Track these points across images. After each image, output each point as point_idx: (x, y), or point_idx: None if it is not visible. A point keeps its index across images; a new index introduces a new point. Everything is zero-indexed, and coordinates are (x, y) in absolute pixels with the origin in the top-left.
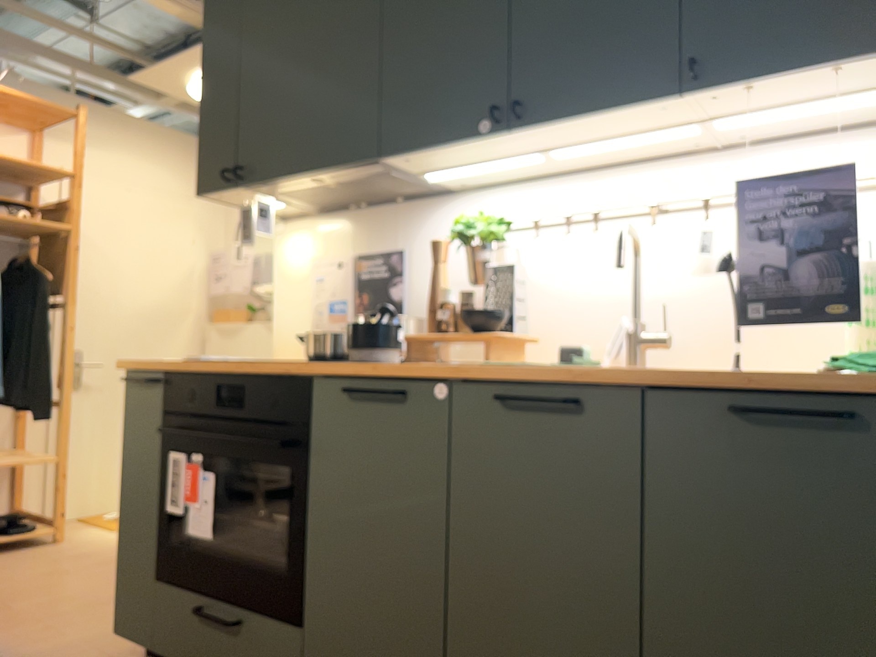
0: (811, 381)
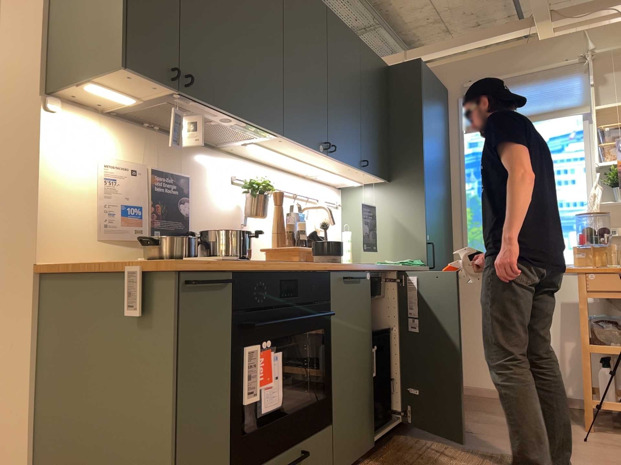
0: (414, 268)
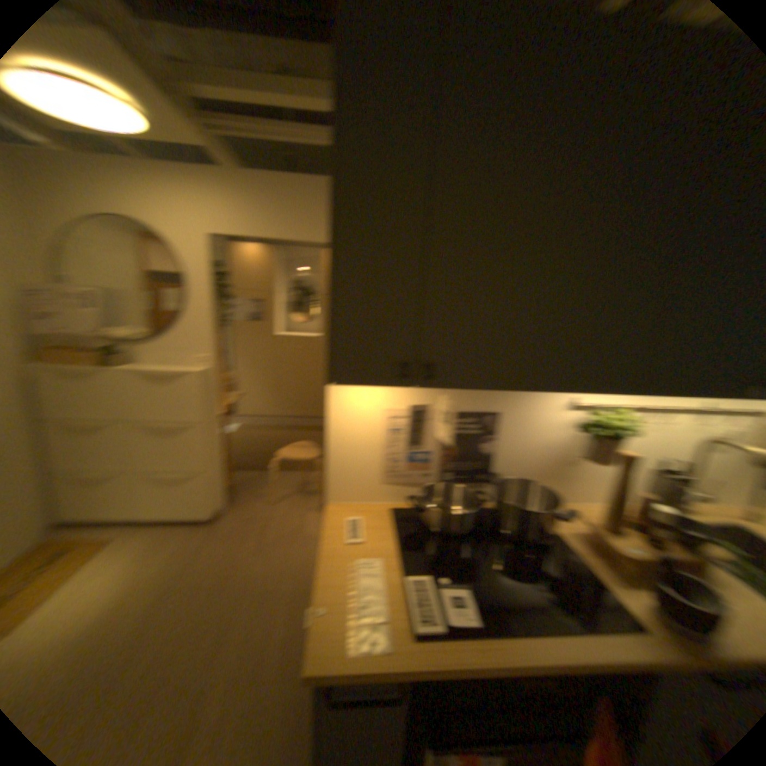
0: None
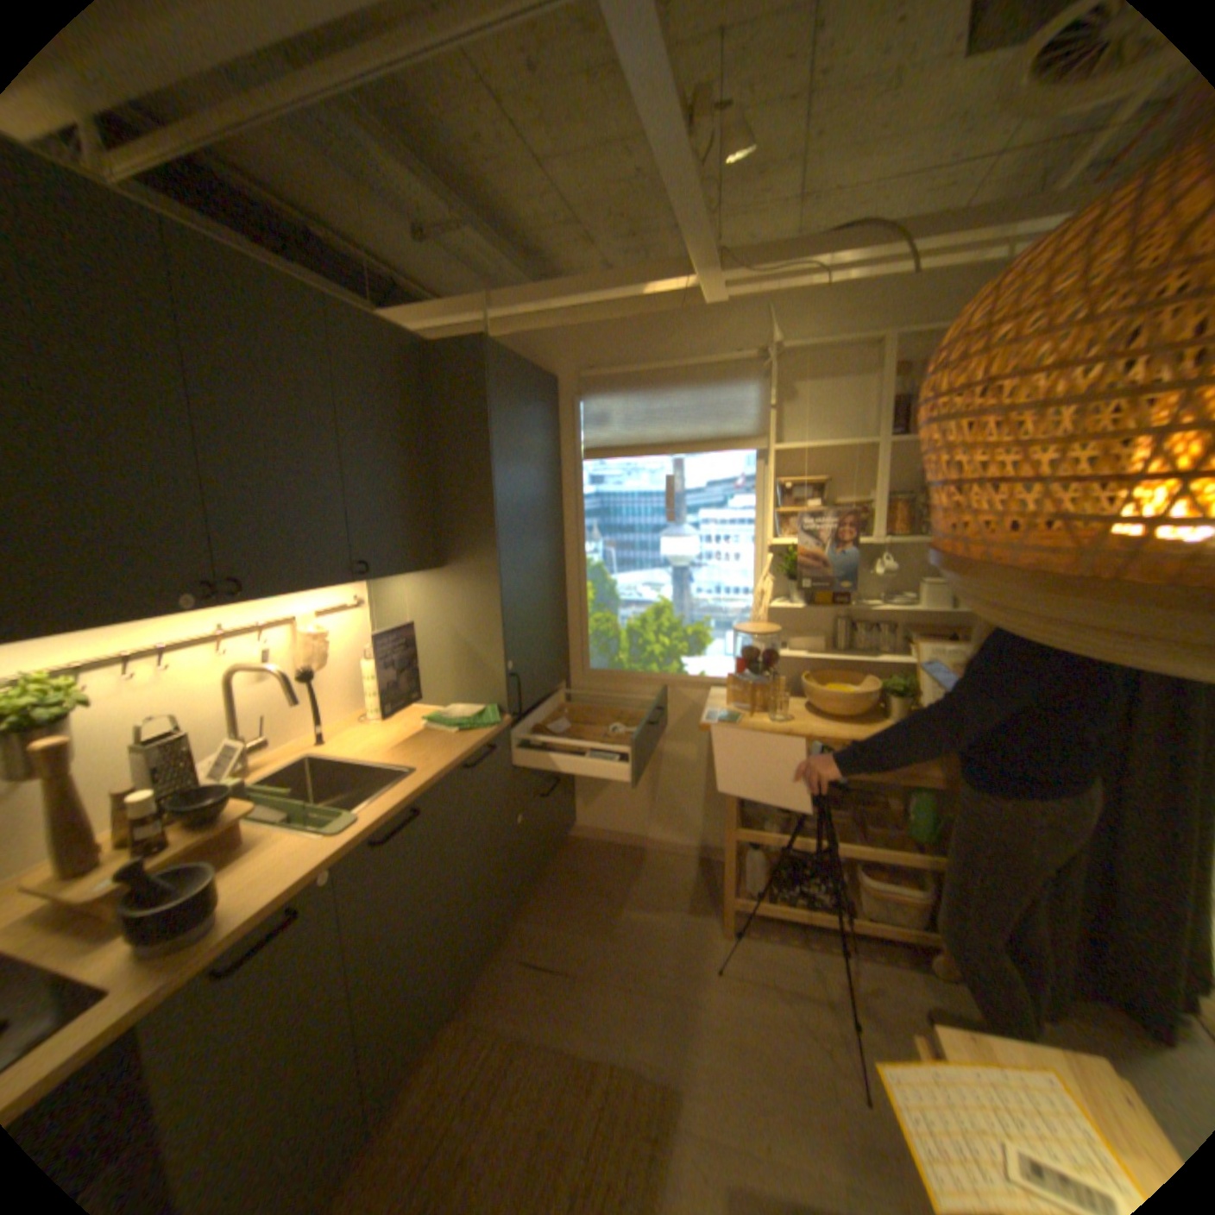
0: (475, 741)
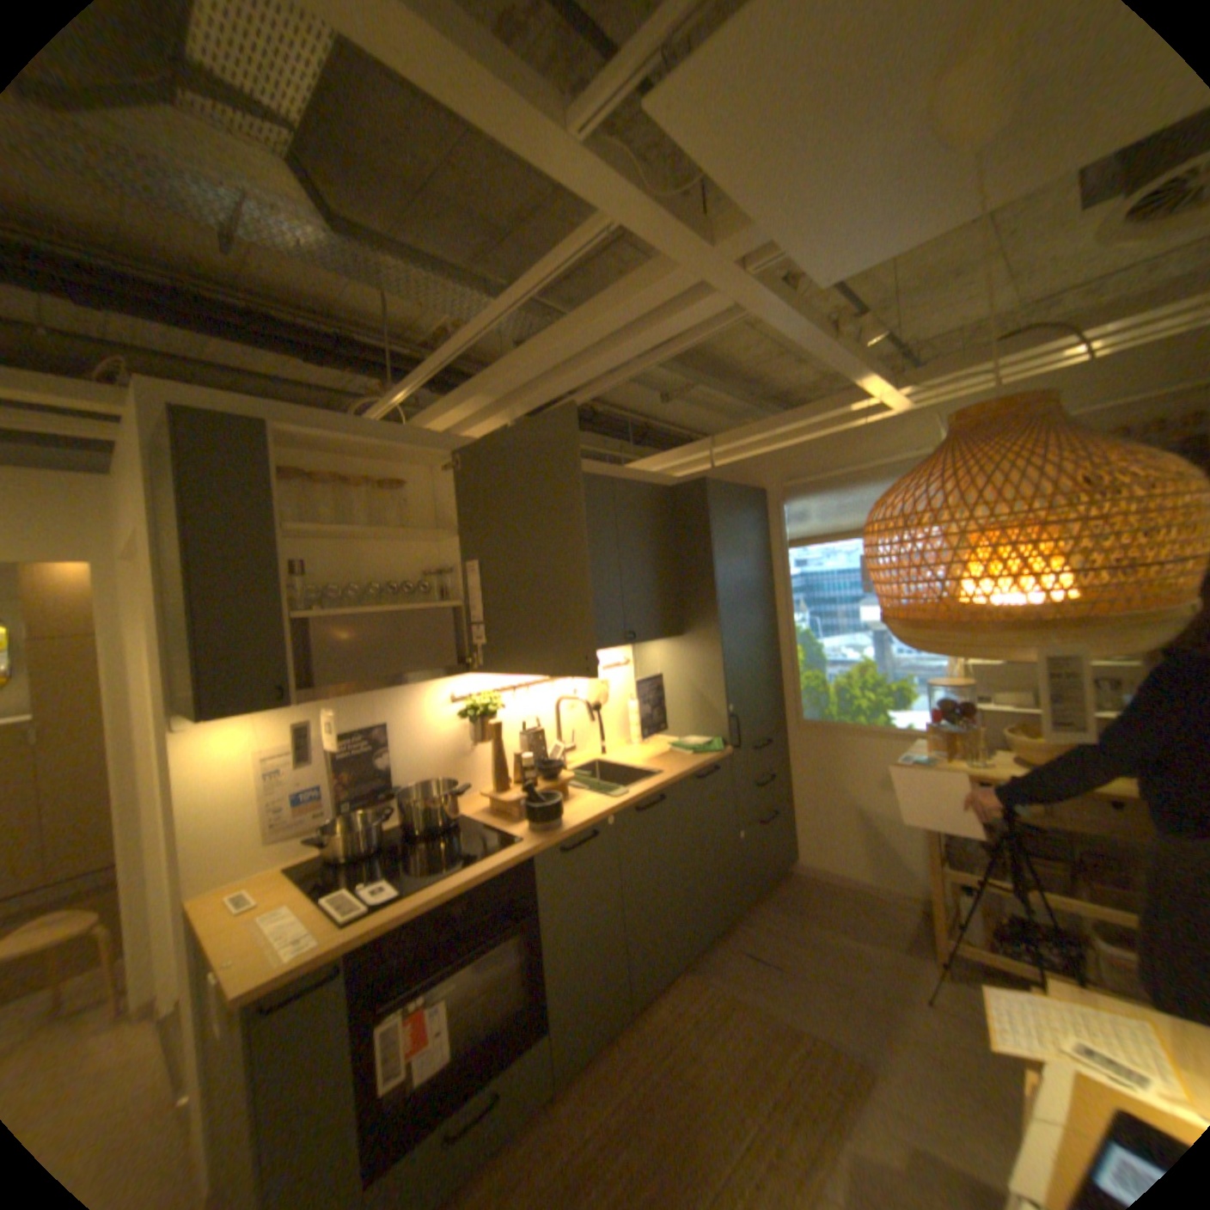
0: (704, 761)
